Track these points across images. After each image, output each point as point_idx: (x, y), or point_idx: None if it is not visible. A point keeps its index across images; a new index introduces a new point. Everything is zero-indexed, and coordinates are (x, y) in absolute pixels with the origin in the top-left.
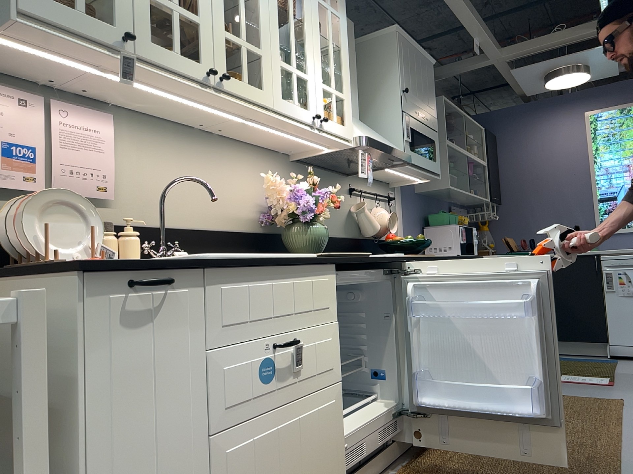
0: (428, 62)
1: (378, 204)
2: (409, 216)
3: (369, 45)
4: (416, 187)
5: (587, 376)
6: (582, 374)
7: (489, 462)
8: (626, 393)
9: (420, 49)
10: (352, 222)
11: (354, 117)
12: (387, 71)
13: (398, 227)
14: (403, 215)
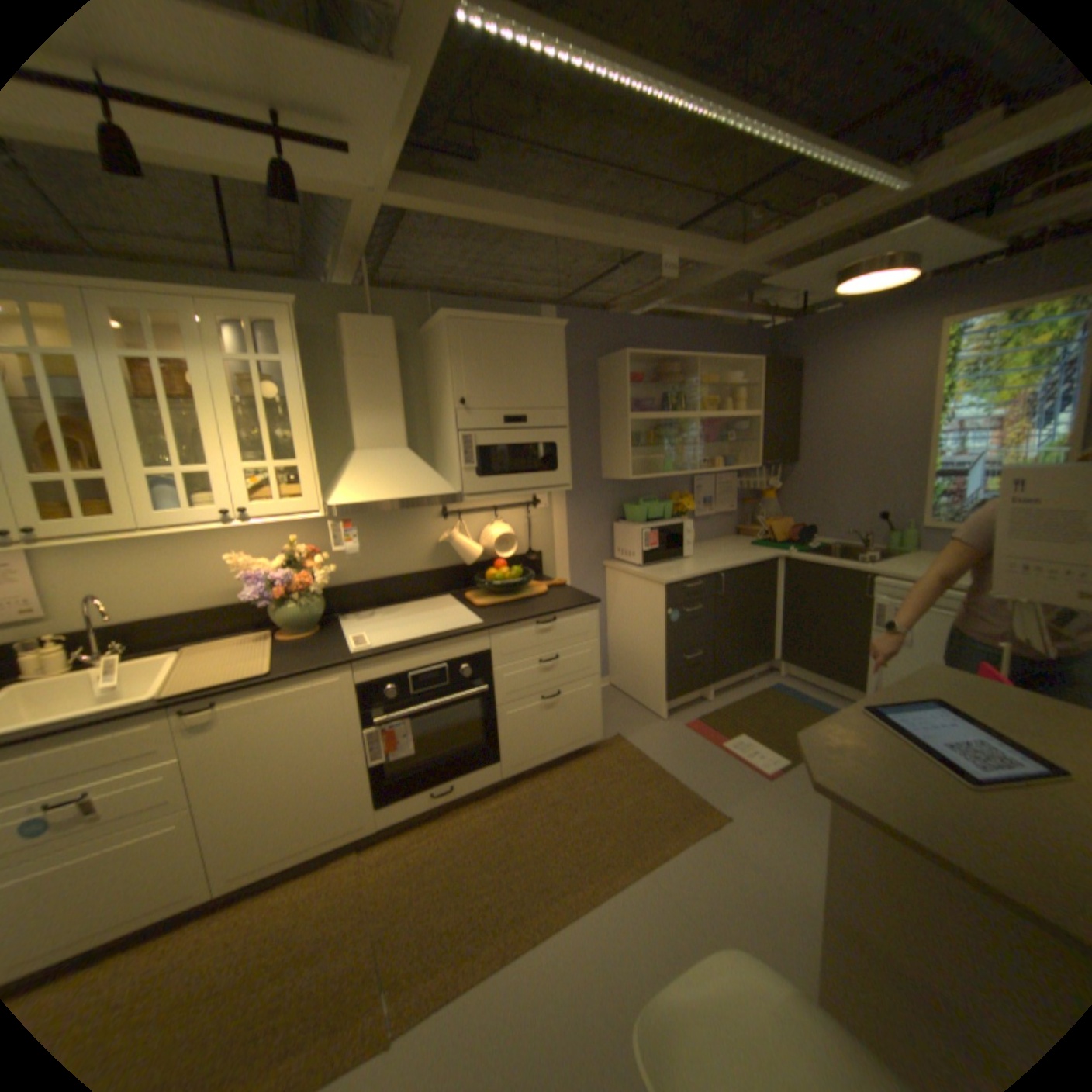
0: (543, 330)
1: (505, 515)
2: (580, 514)
3: (434, 333)
4: (602, 473)
5: (769, 750)
6: (768, 744)
7: (427, 877)
8: (761, 807)
9: (517, 319)
10: (445, 550)
11: (388, 450)
12: (445, 373)
13: (553, 533)
14: (567, 515)
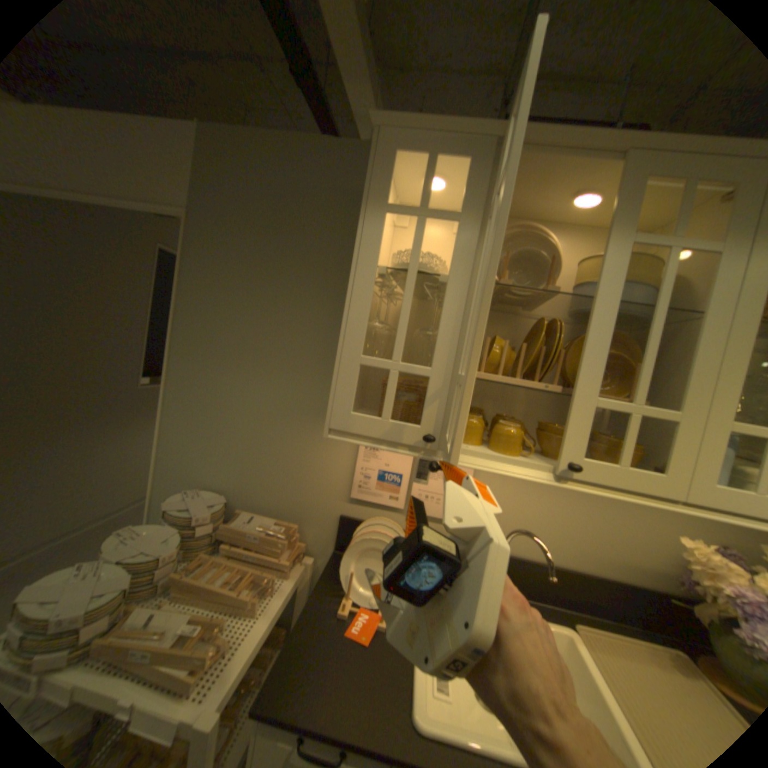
0: None
1: None
2: None
3: None
4: None
5: None
6: None
7: None
8: None
9: None
10: None
11: None
12: None
13: None
14: None
